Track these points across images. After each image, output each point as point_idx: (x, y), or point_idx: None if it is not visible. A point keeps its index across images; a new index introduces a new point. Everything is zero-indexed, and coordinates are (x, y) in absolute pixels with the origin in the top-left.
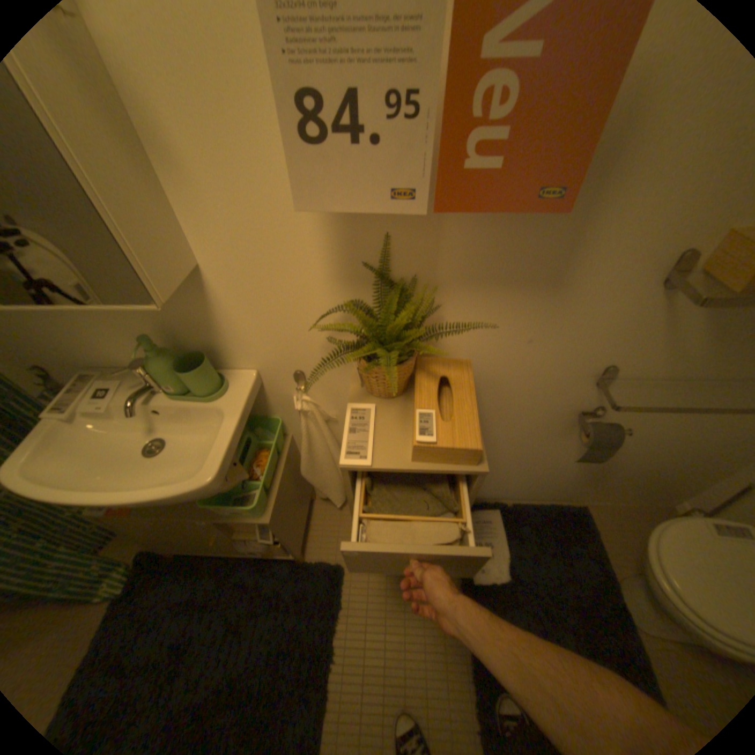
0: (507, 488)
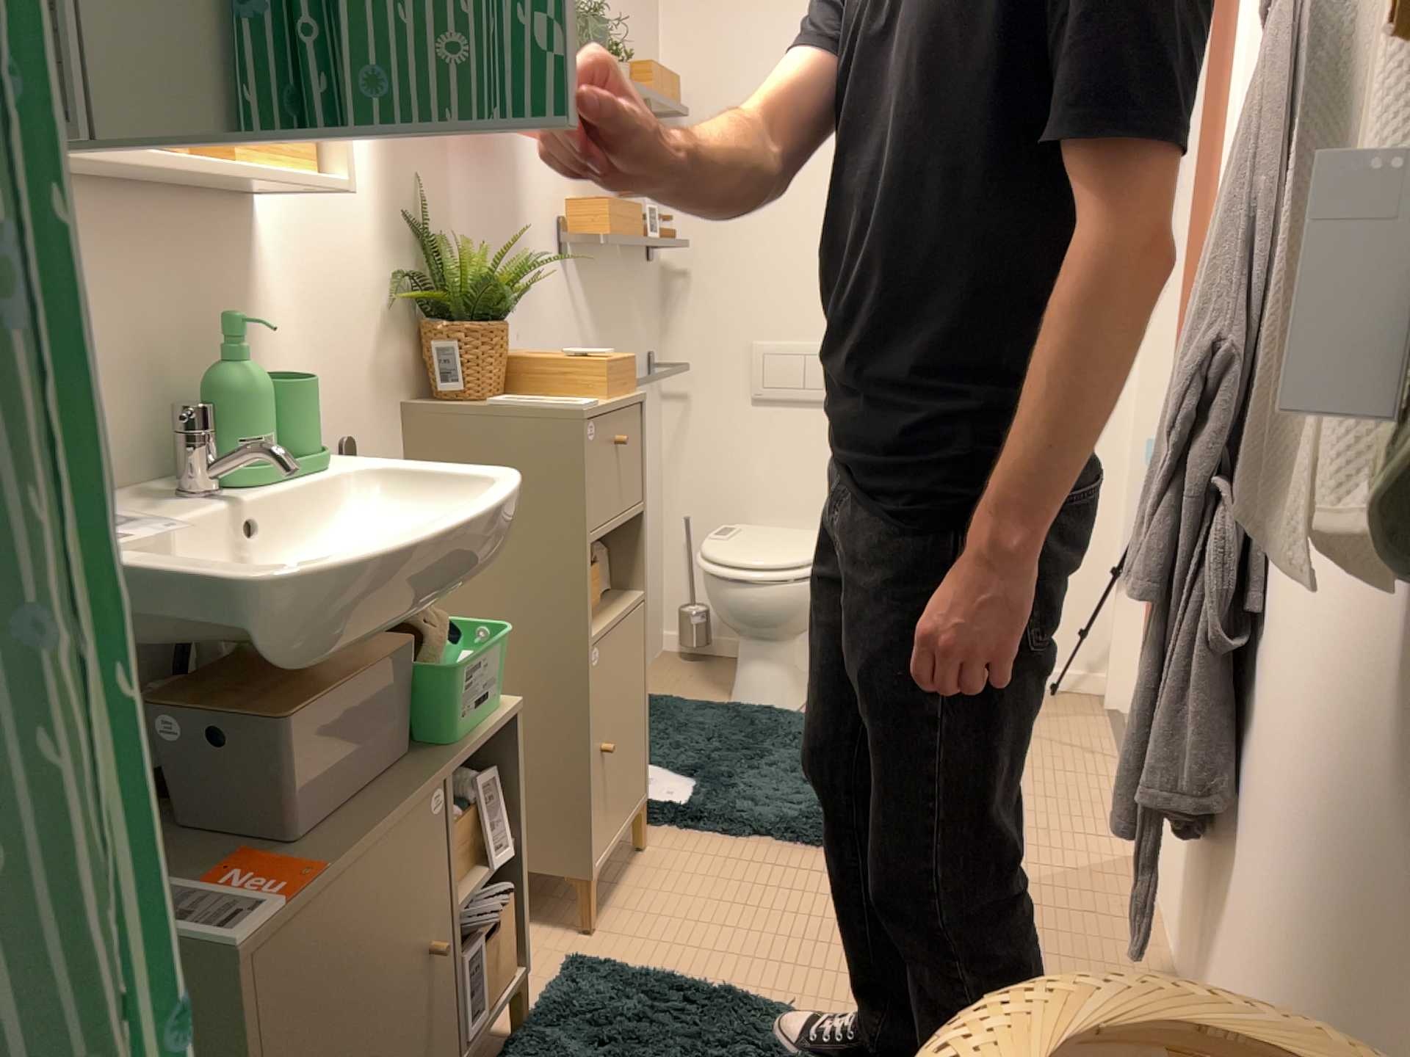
0: None
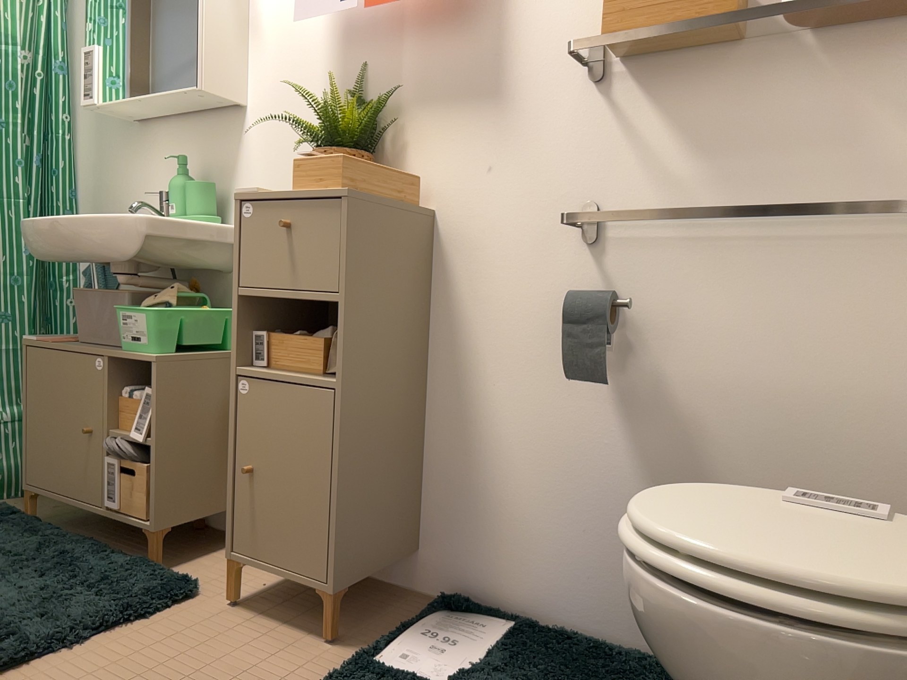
0: (536, 566)
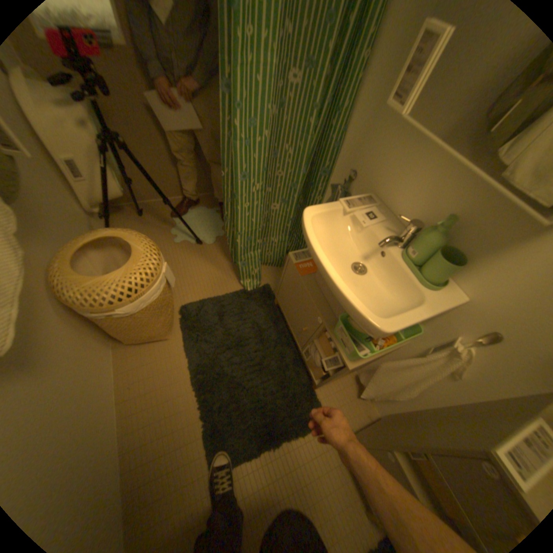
0: None
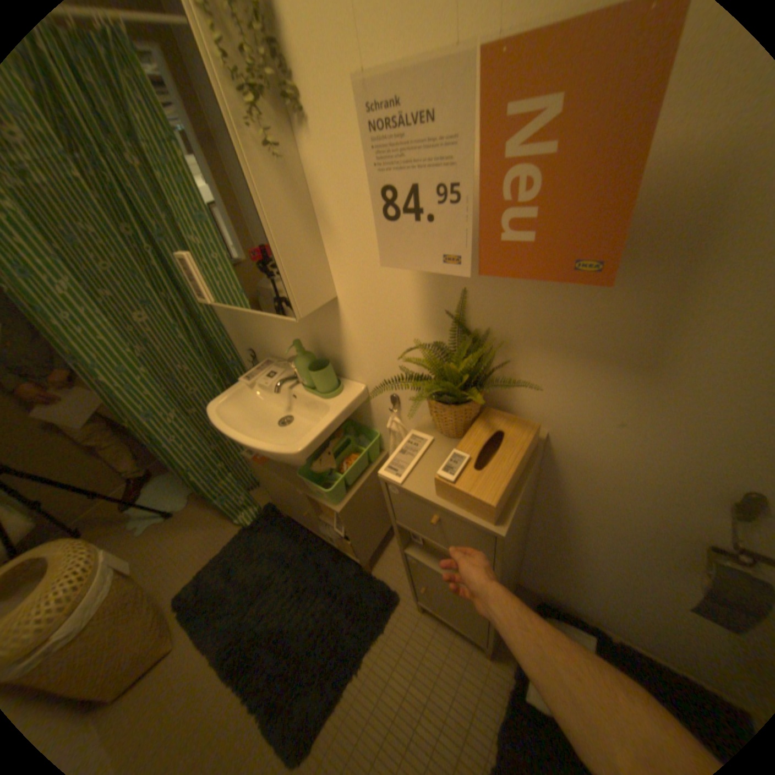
0: (613, 616)
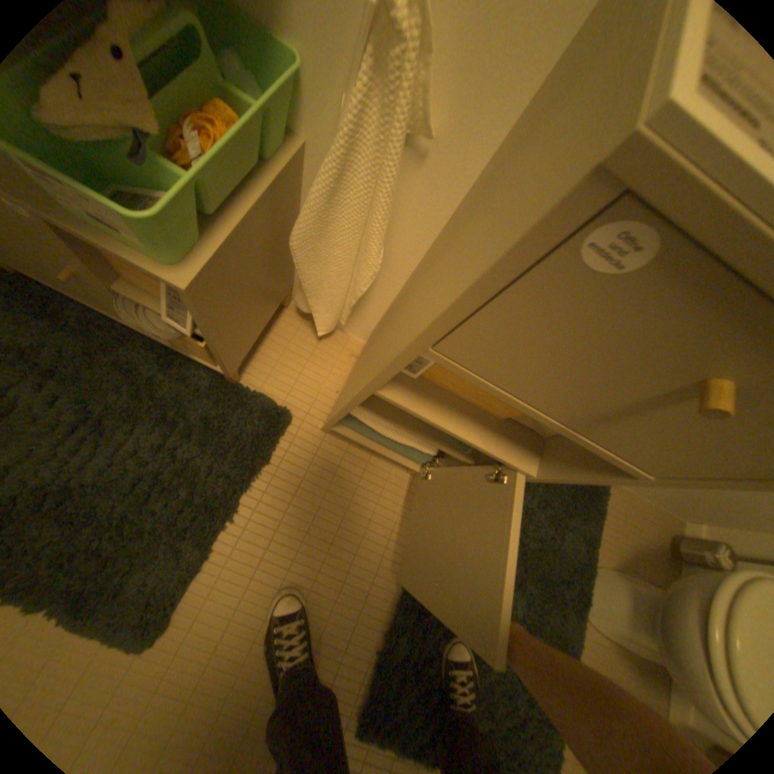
0: None
